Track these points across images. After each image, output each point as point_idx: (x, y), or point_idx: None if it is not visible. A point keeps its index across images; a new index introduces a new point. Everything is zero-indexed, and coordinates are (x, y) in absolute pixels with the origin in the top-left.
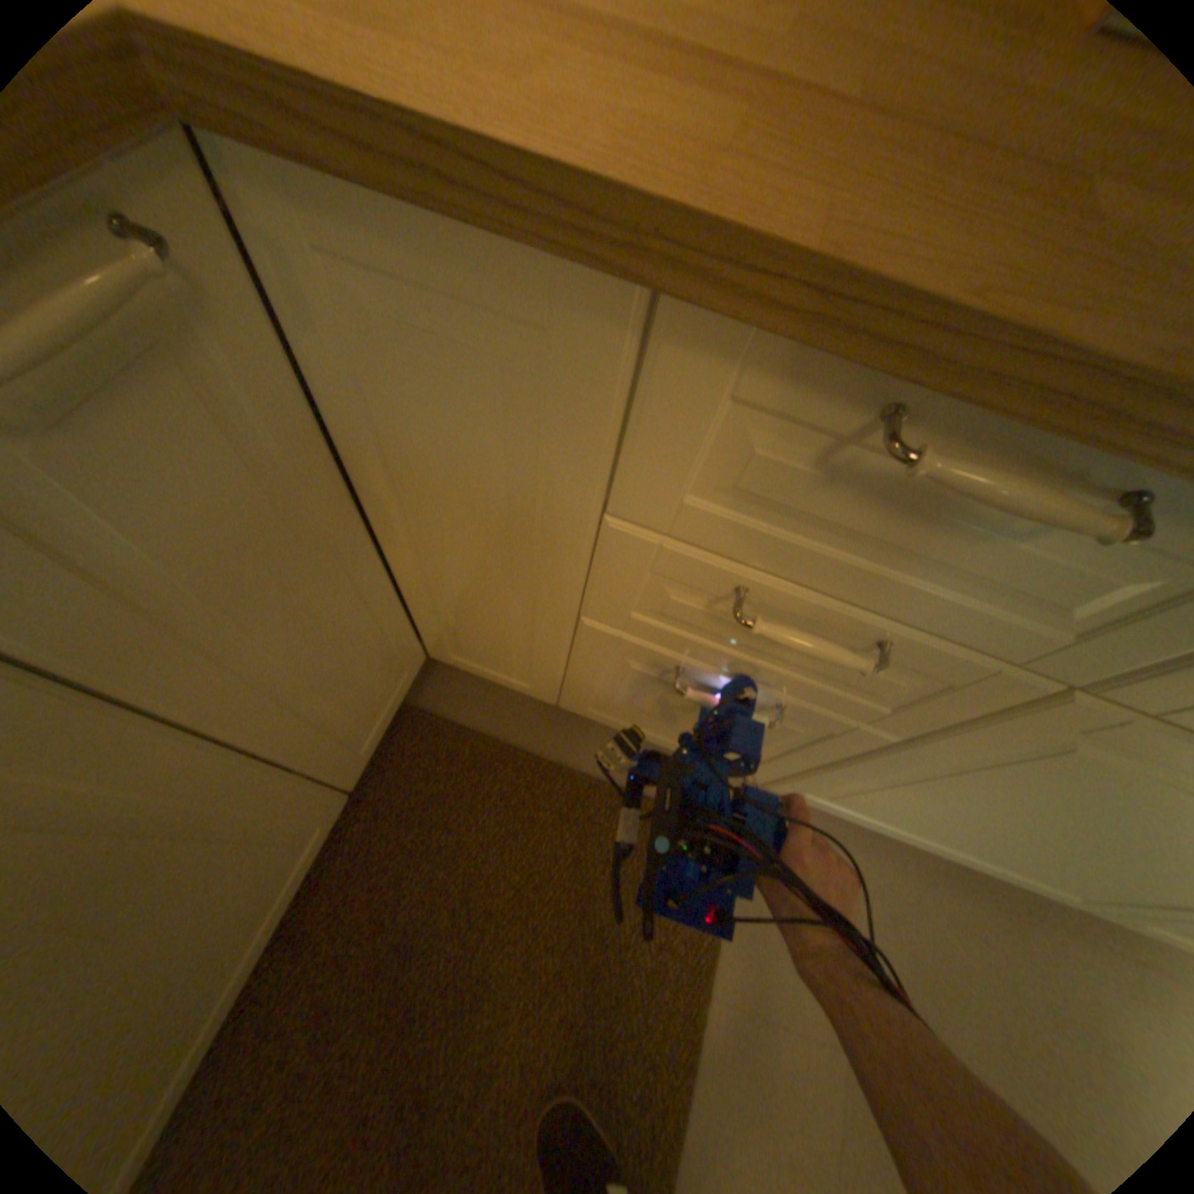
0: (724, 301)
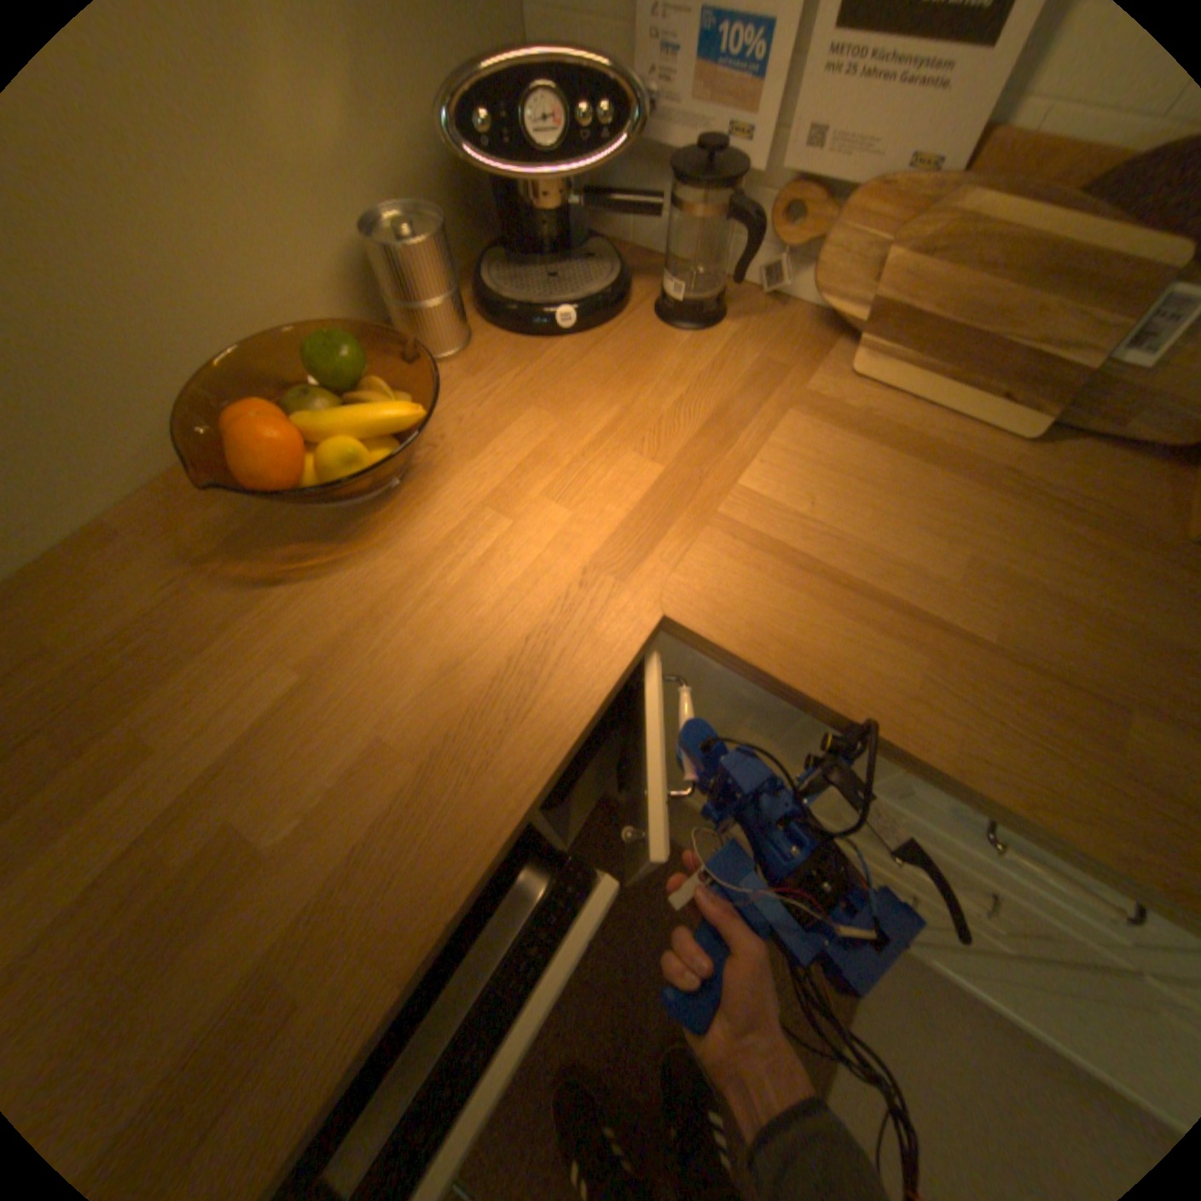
0: (910, 767)
